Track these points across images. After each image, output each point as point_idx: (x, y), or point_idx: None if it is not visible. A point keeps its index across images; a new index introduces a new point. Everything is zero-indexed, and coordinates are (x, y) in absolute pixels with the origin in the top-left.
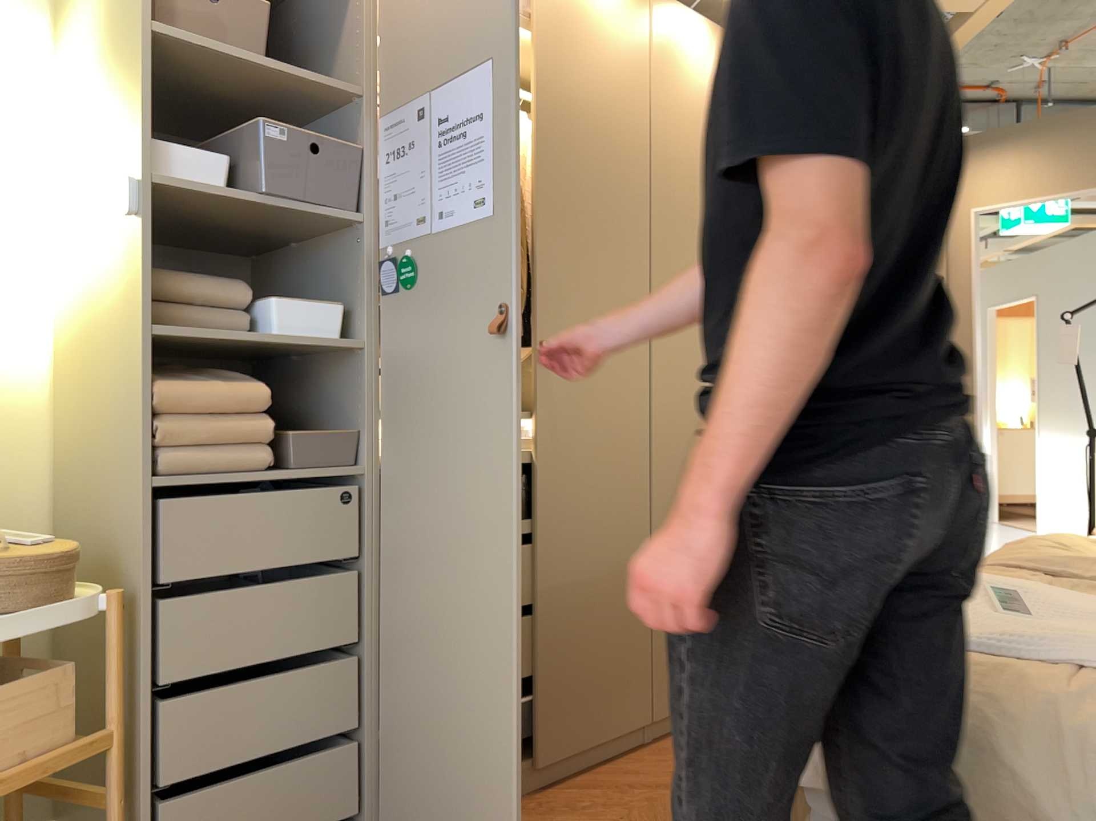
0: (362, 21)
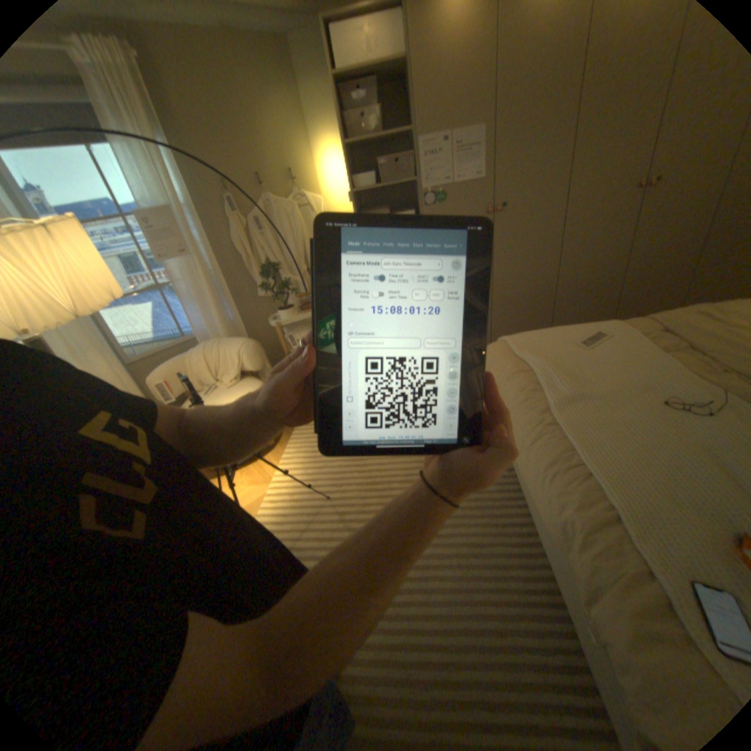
0: (411, 94)
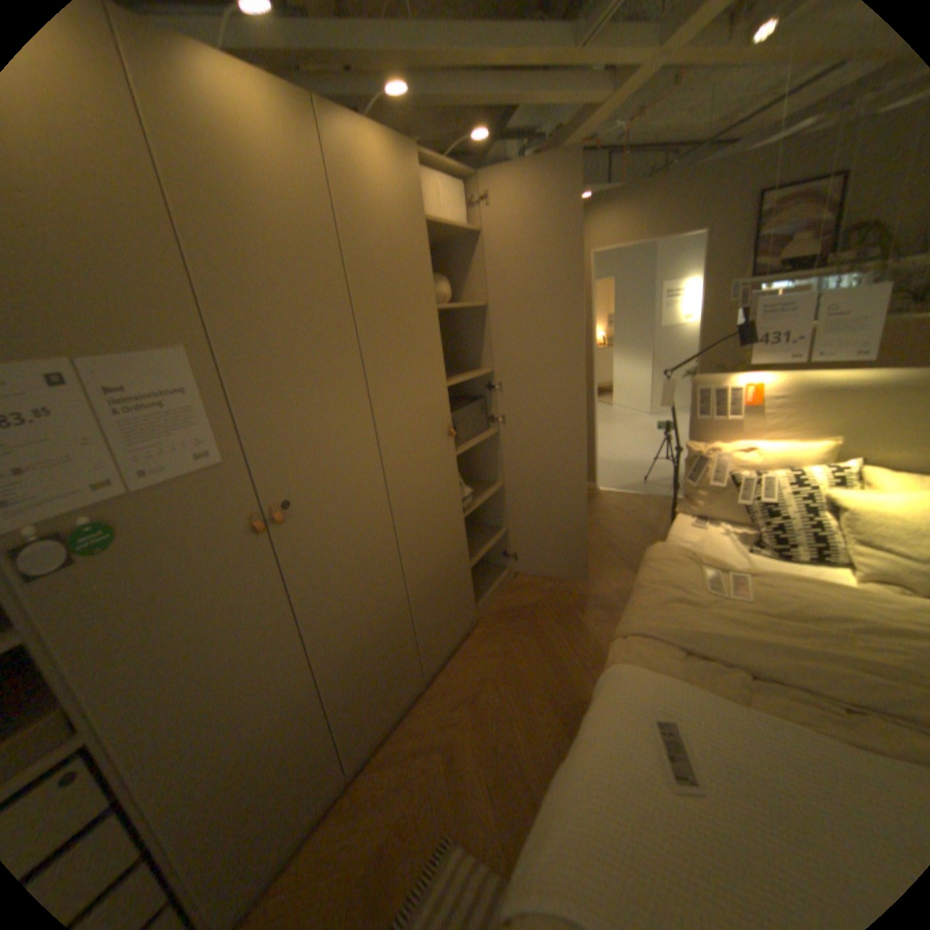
0: None
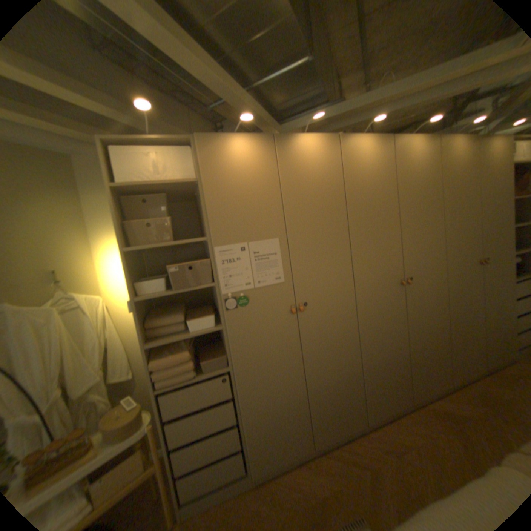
0: (206, 211)
